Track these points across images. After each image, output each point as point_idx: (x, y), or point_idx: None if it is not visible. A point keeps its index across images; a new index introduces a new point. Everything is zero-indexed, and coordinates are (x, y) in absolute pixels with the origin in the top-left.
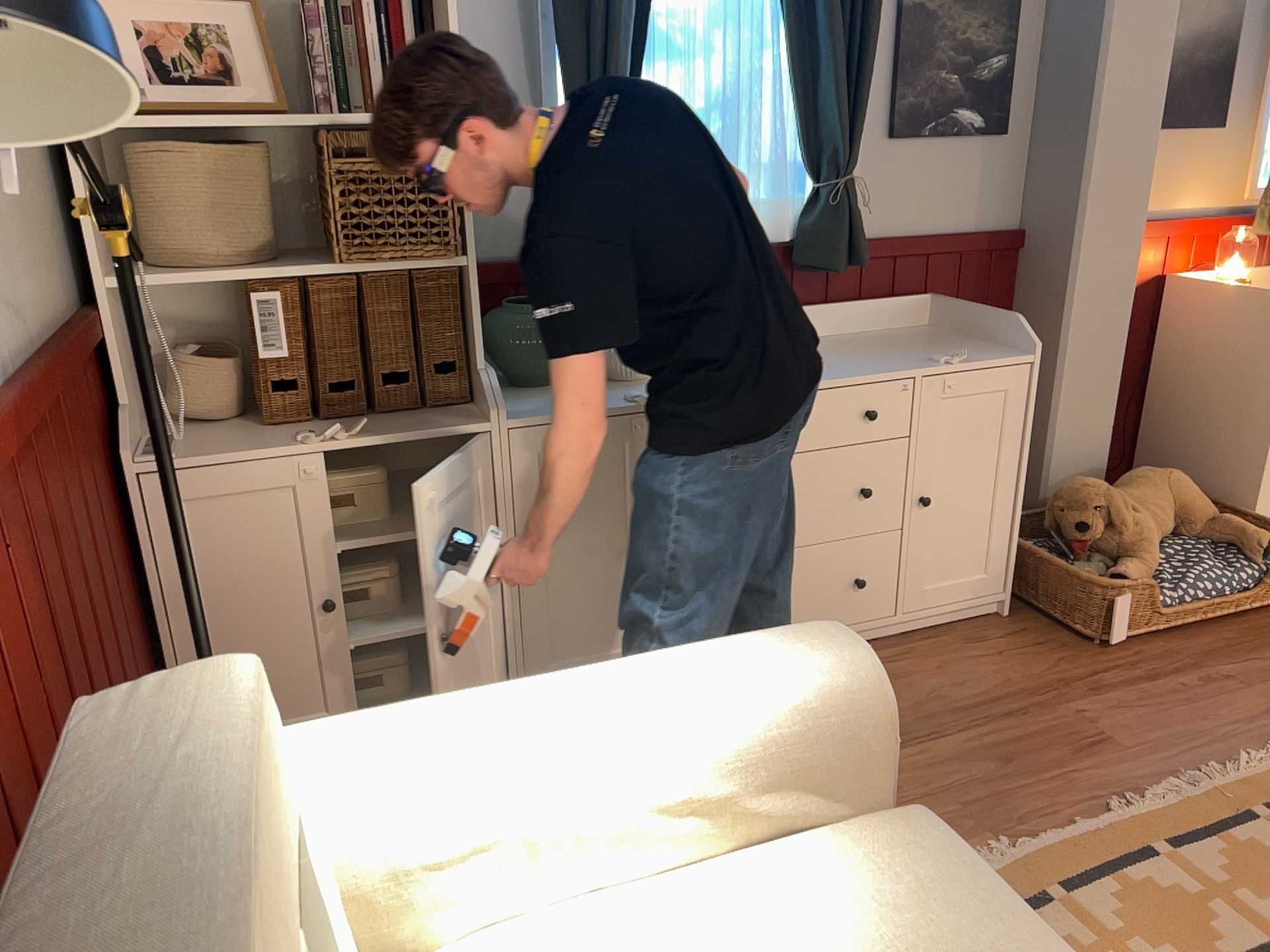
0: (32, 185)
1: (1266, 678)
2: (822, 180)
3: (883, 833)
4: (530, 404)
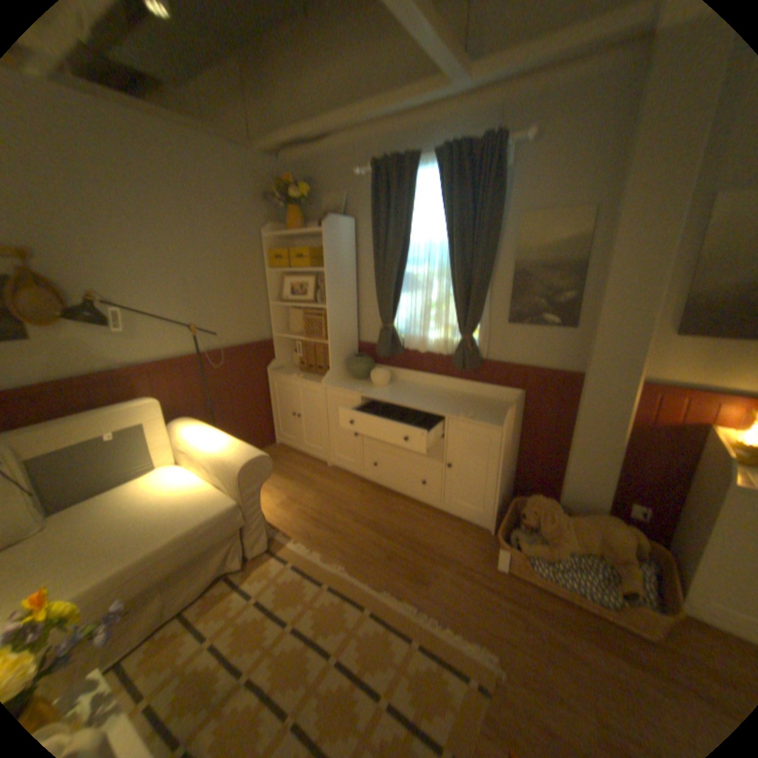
0: (255, 316)
1: (544, 639)
2: (462, 336)
3: (222, 499)
4: (341, 384)
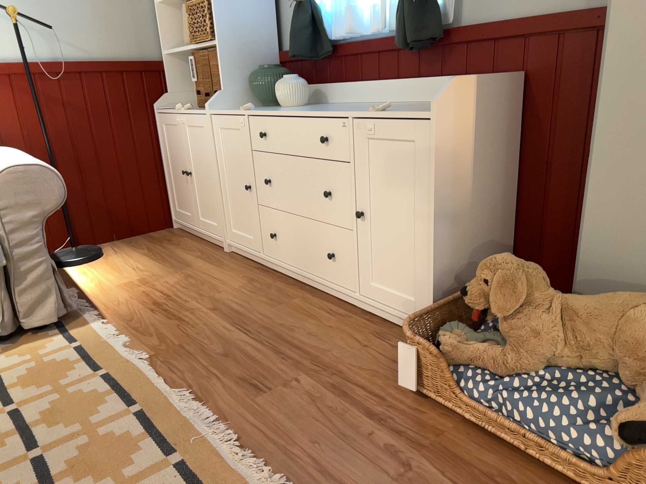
0: (131, 22)
1: None
2: None
3: None
4: (233, 110)
